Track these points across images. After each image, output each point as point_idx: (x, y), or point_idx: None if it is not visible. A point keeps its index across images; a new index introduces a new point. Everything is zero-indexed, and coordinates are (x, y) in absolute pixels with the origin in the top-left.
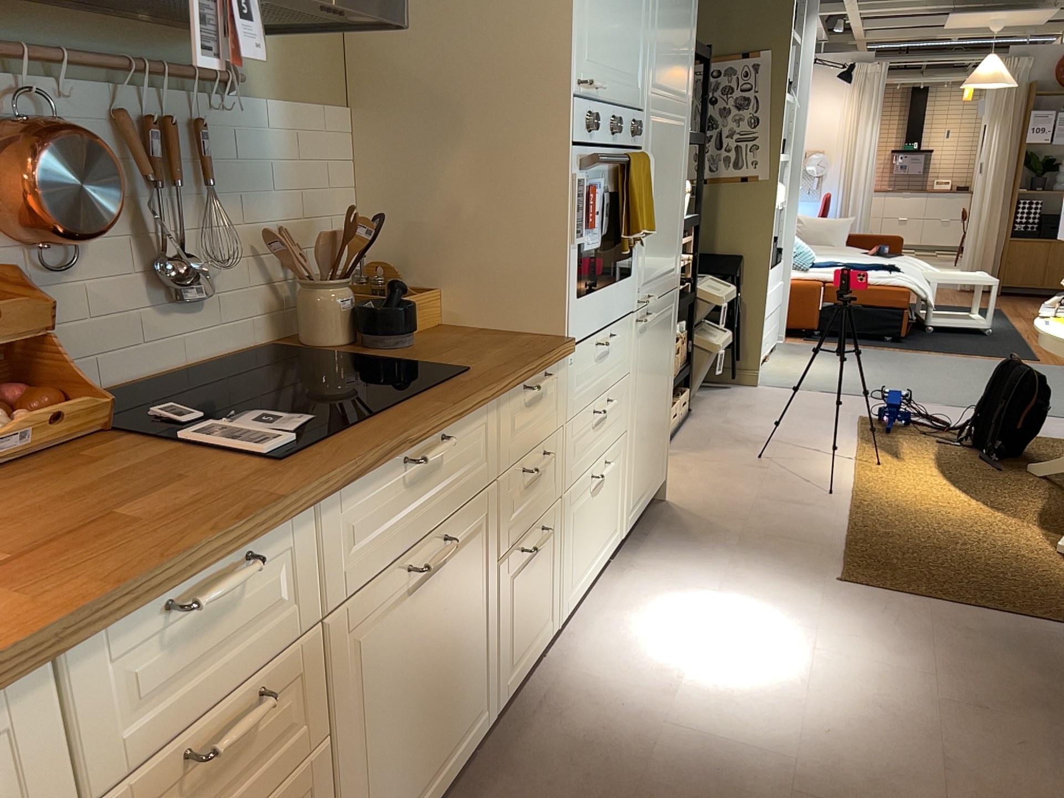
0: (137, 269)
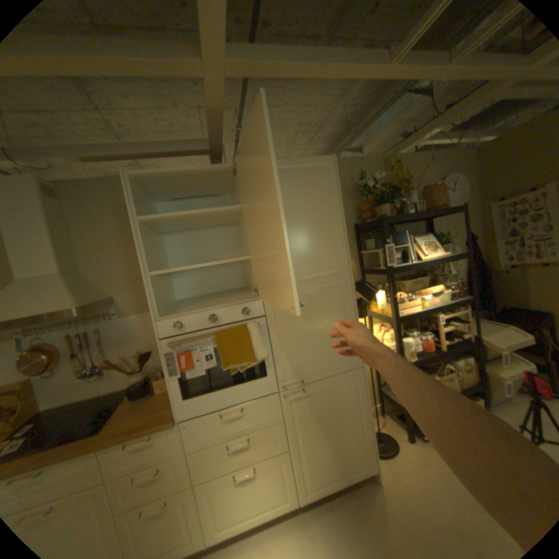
0: (75, 373)
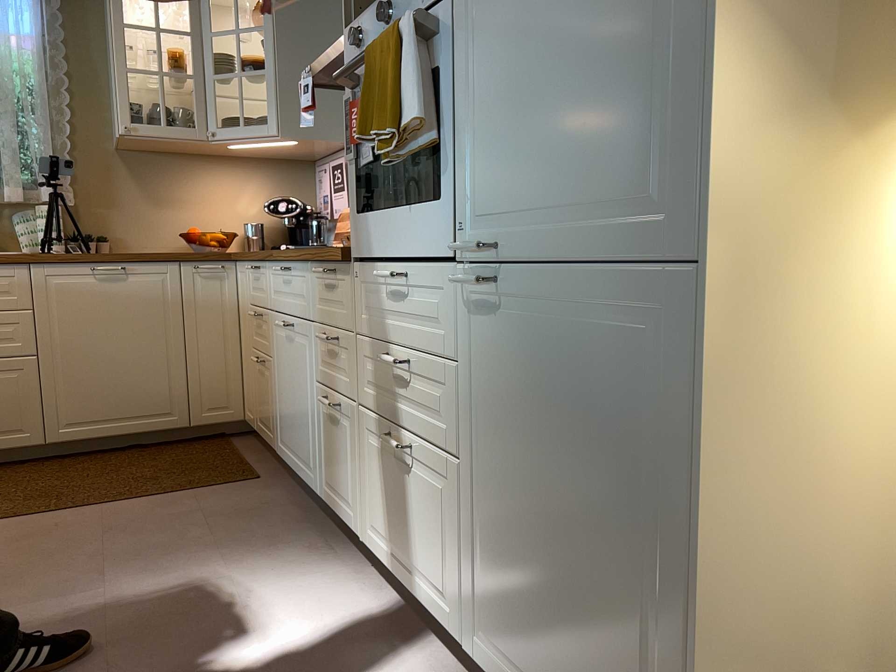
0: None
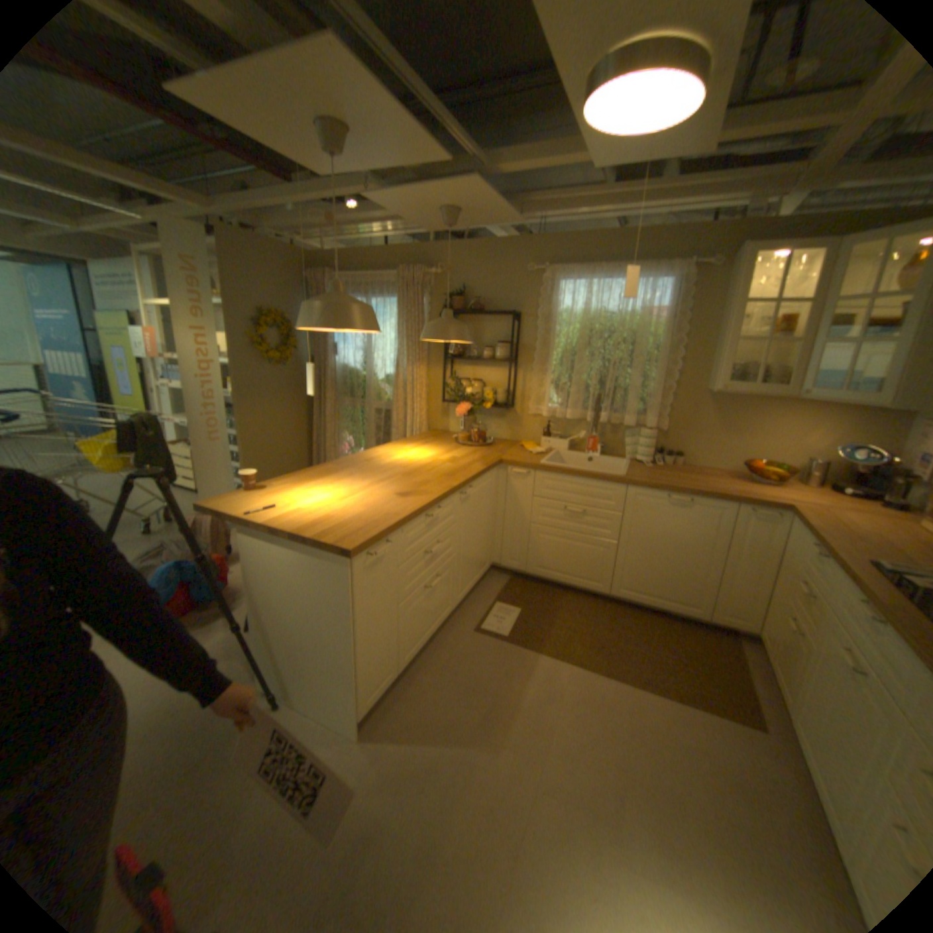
0: None
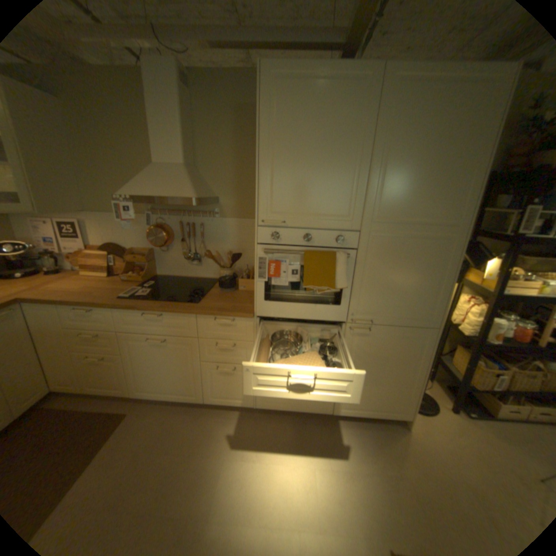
0: (183, 254)
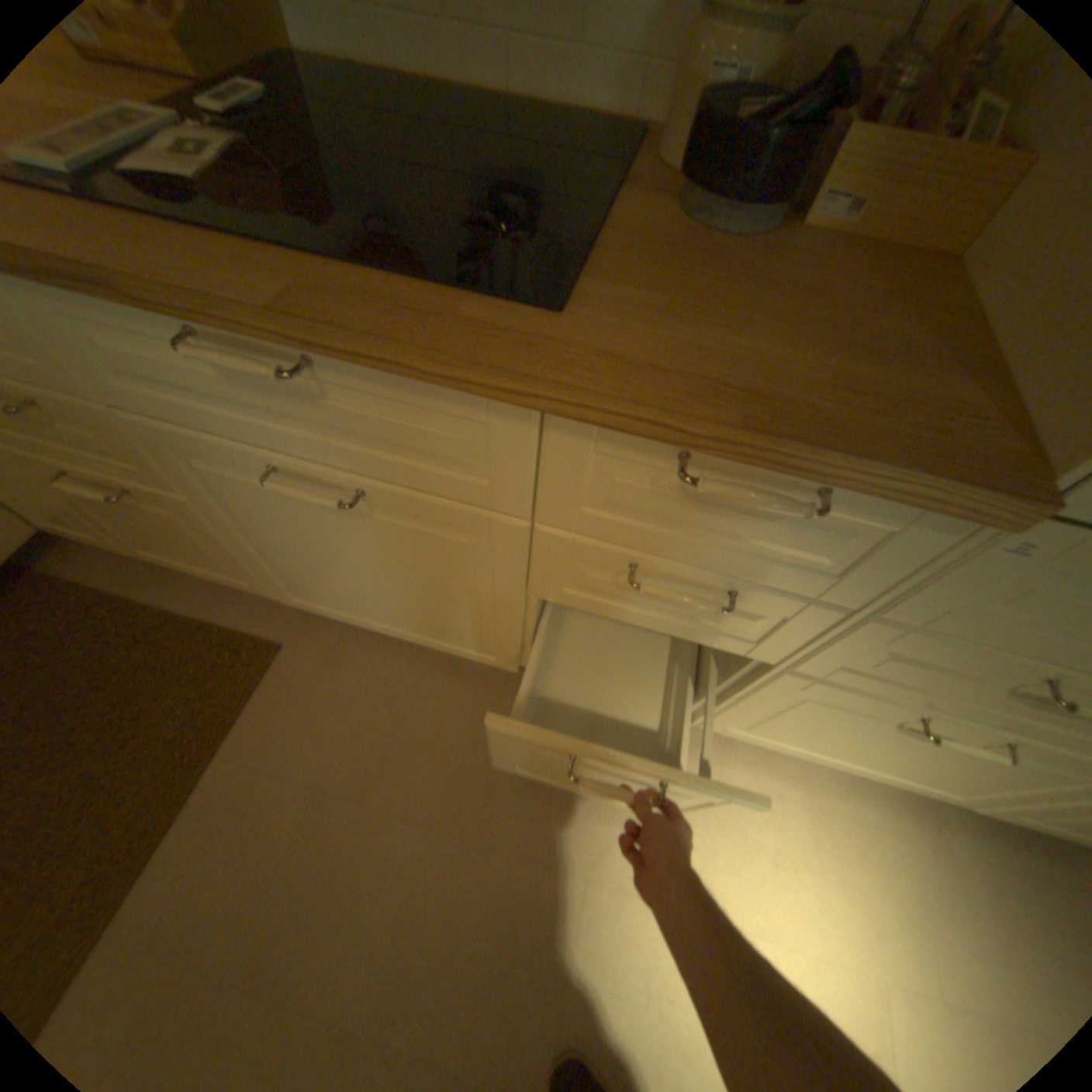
0: None
